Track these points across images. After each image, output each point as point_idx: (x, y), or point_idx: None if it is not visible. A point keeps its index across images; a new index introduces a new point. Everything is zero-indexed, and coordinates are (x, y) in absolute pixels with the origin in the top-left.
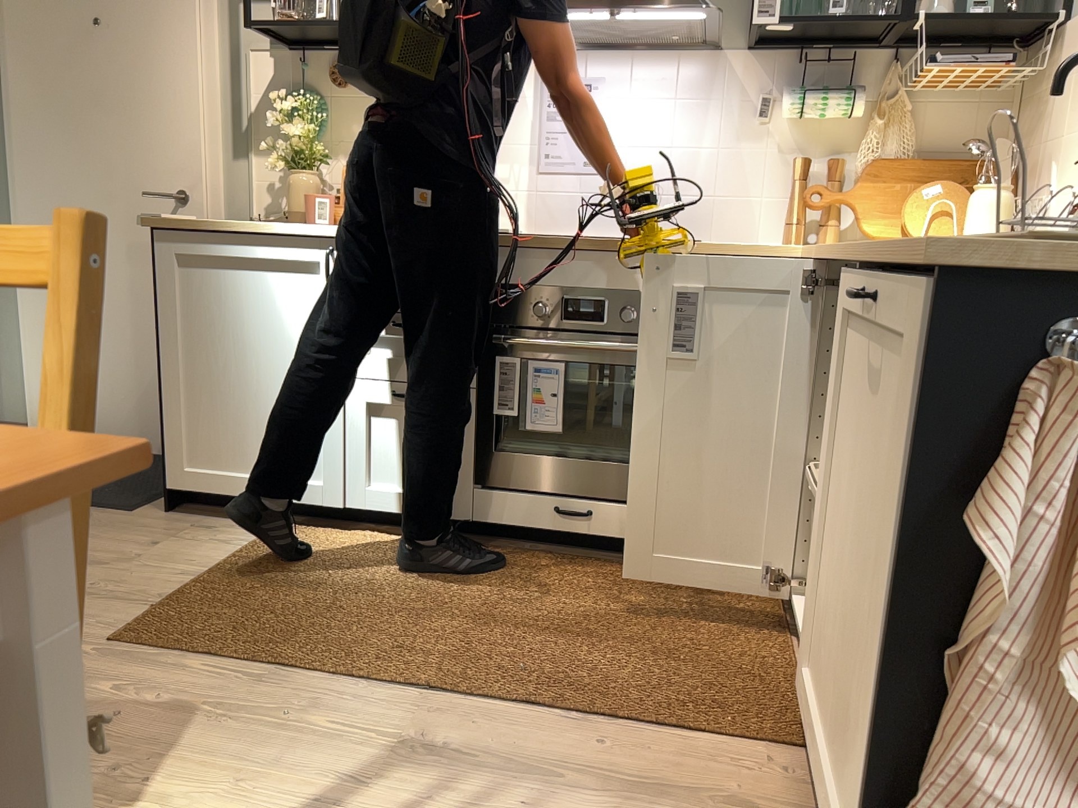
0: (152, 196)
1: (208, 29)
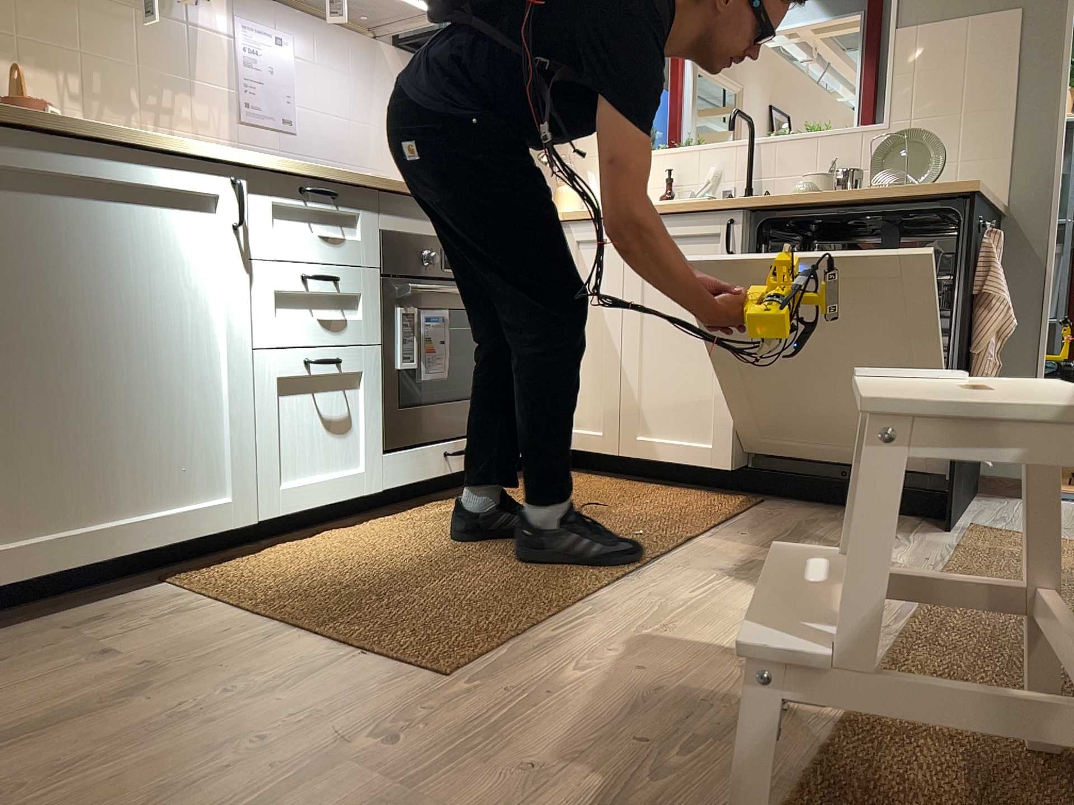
0: None
1: None
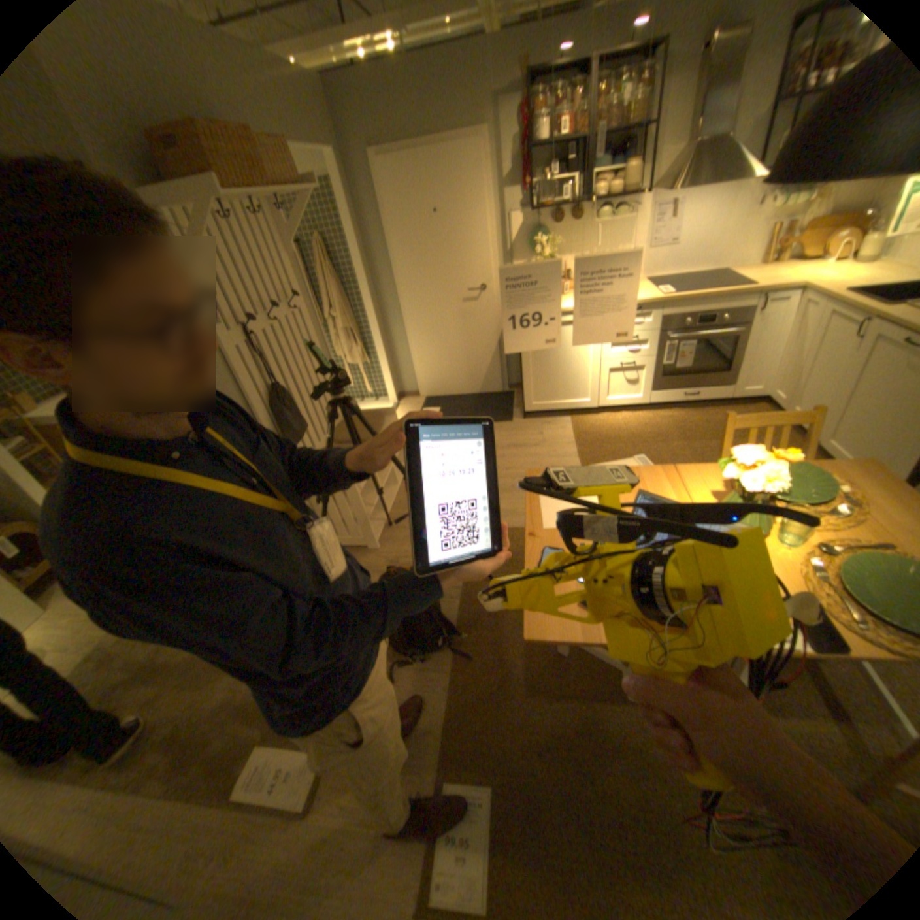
0: (475, 291)
1: (490, 205)
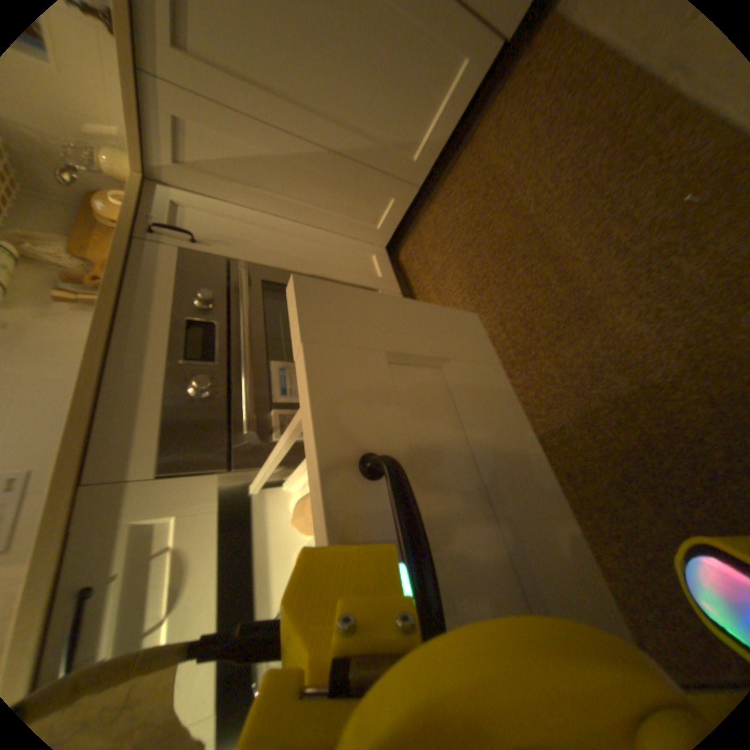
0: None
1: None
